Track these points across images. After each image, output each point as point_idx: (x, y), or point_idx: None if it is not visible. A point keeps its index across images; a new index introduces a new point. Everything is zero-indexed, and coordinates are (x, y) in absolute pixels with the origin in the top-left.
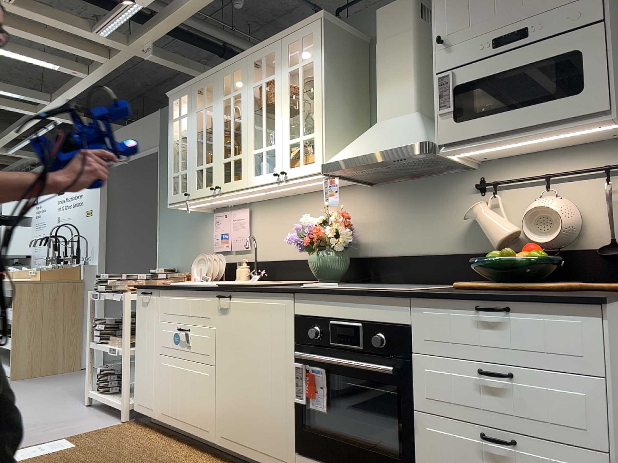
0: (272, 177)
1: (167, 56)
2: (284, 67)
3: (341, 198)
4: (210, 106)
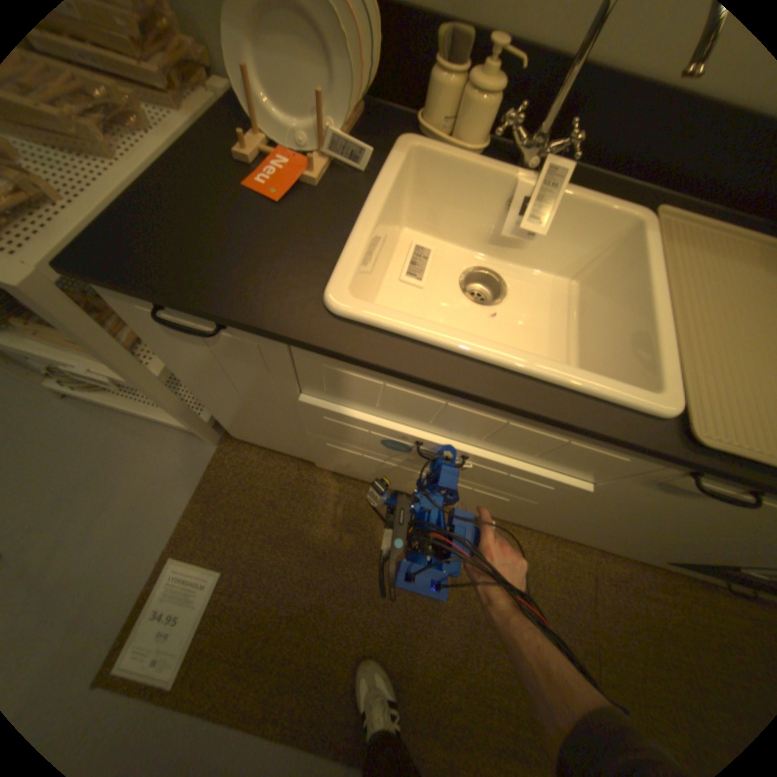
0: None
1: None
2: None
3: None
4: None
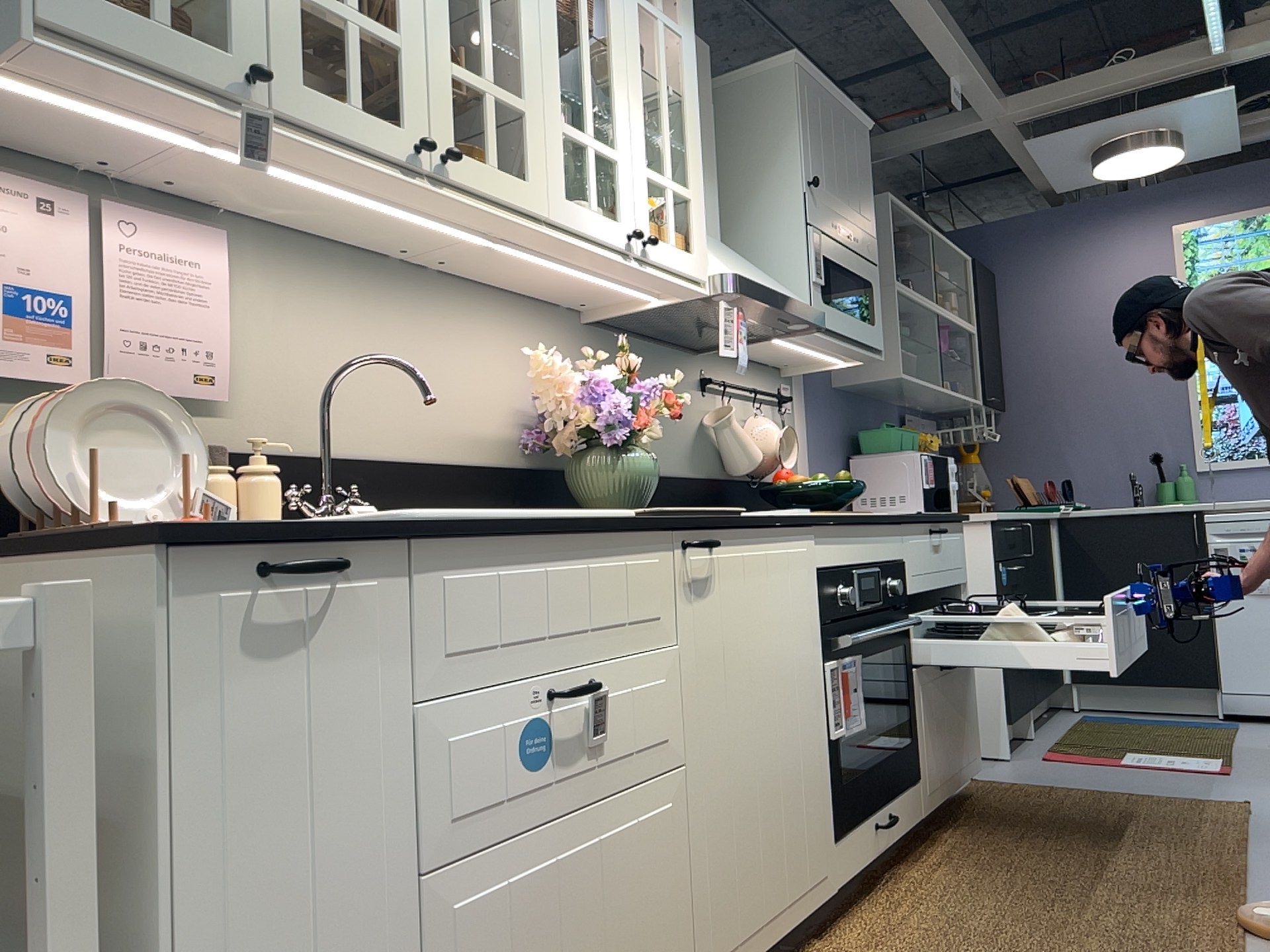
0: (618, 234)
1: None
2: None
3: (533, 327)
4: None
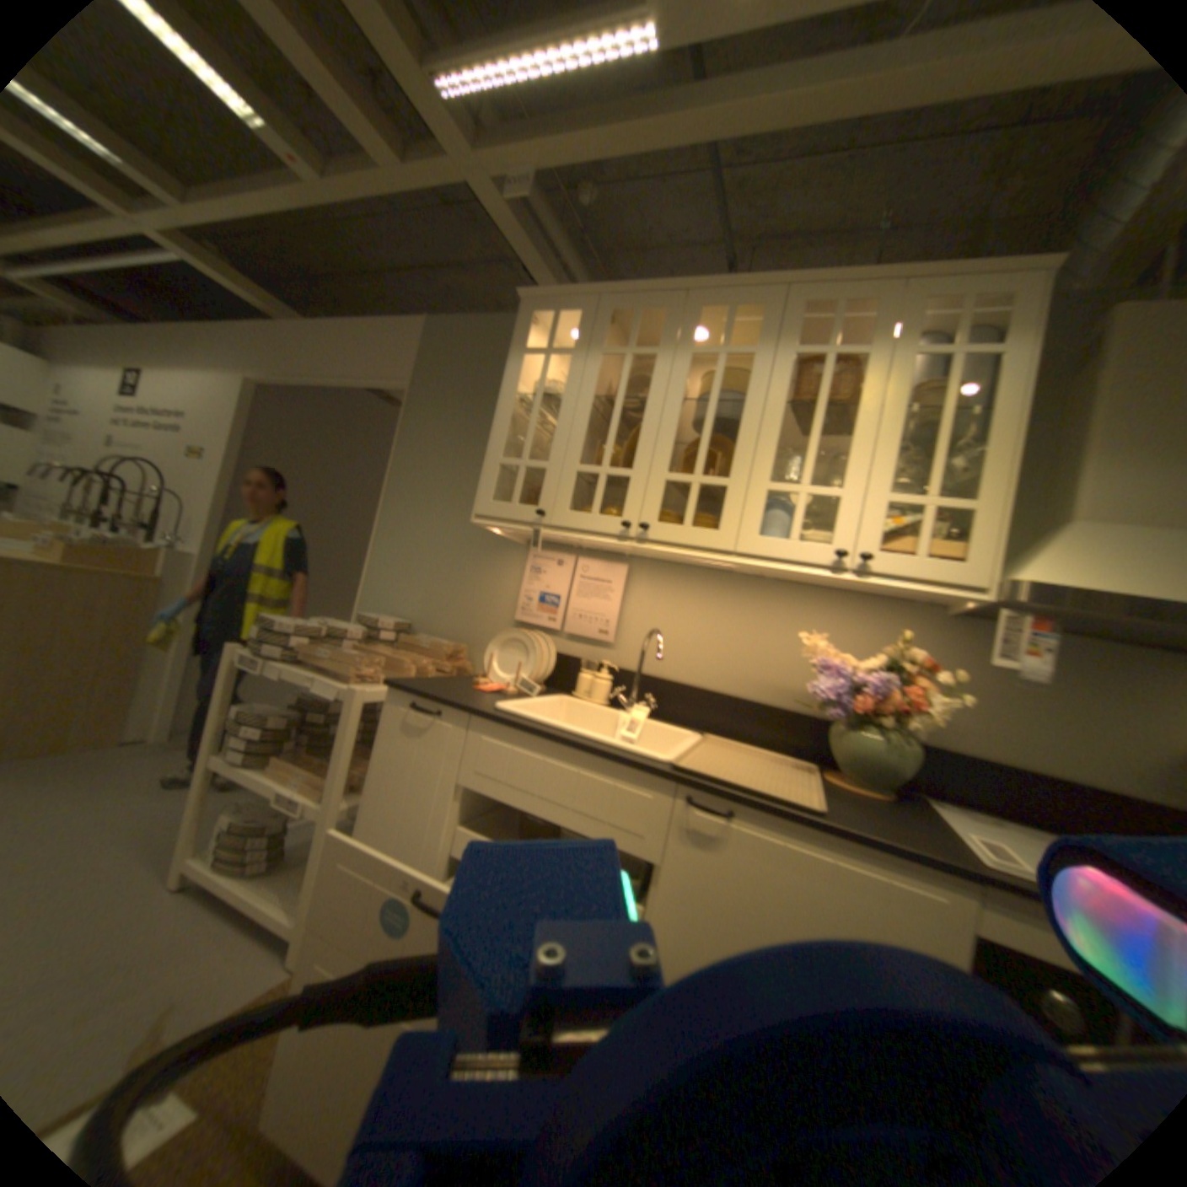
0: (823, 555)
1: (523, 216)
2: (910, 340)
3: (872, 618)
4: (653, 354)
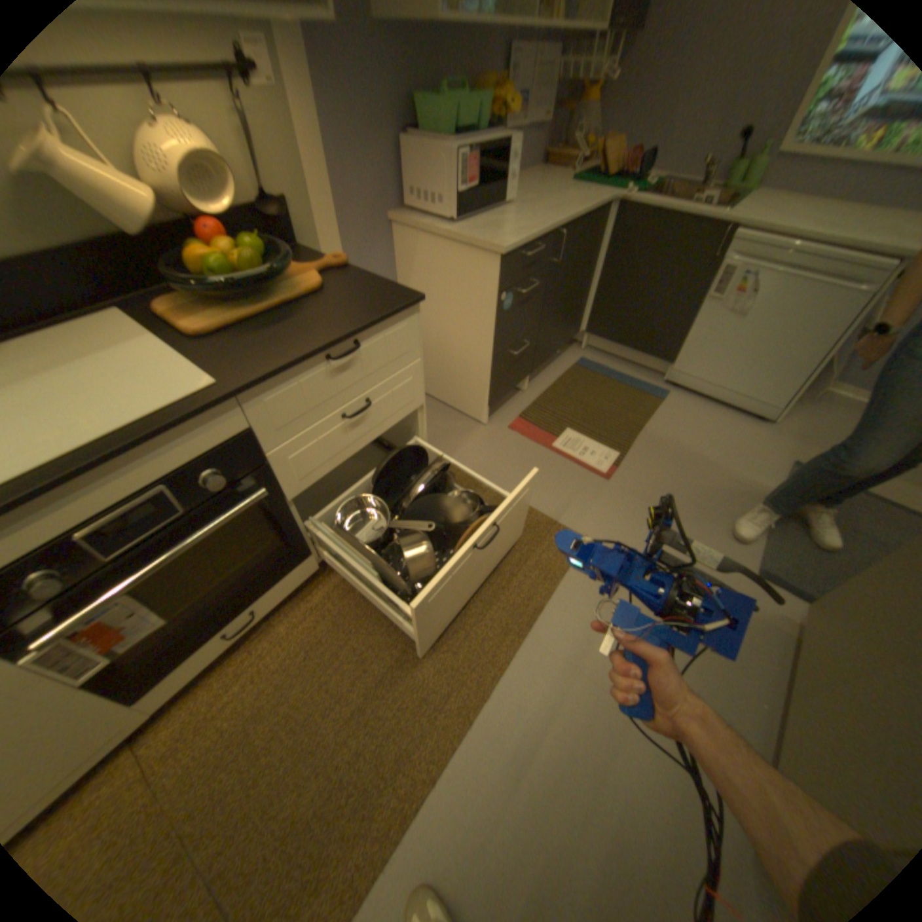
0: None
1: None
2: None
3: None
4: None
